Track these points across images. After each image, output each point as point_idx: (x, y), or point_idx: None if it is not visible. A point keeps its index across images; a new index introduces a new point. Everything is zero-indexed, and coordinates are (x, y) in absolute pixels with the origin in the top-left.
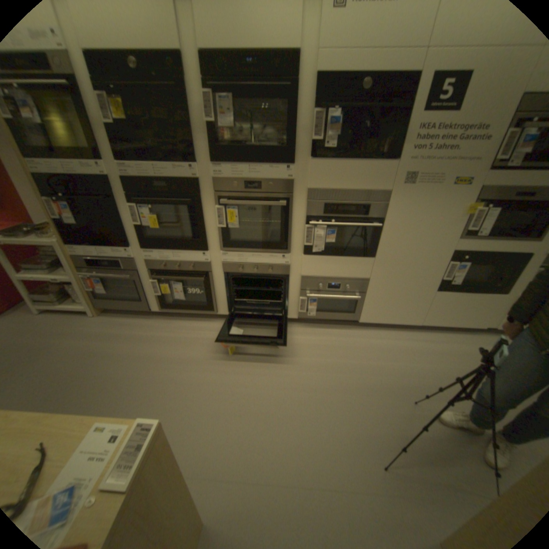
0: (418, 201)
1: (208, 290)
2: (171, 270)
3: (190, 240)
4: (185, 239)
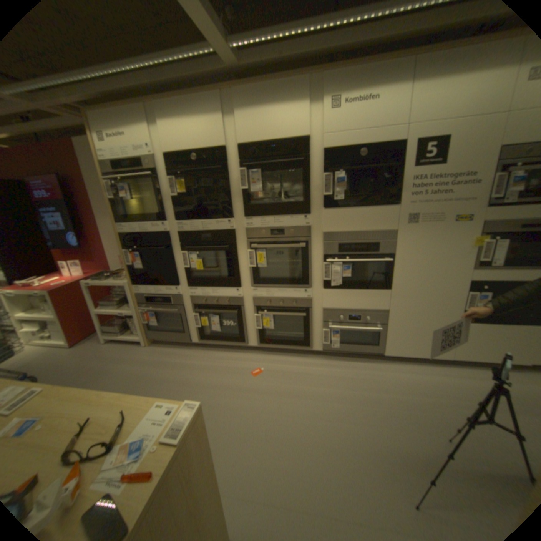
0: (424, 238)
1: (240, 322)
2: (210, 305)
3: (227, 278)
4: (223, 278)
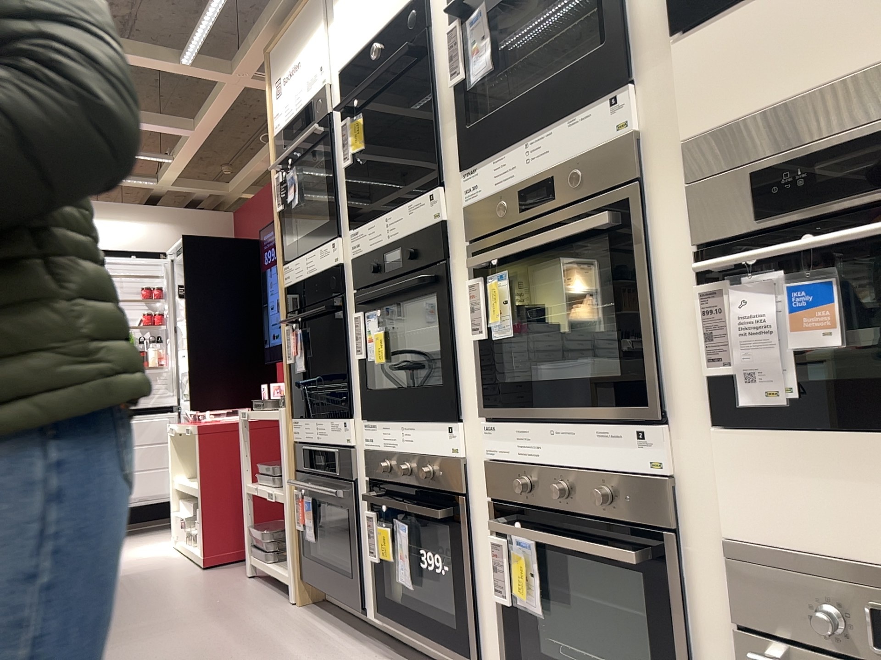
0: None
1: (461, 561)
2: (398, 481)
3: (432, 387)
4: (431, 390)
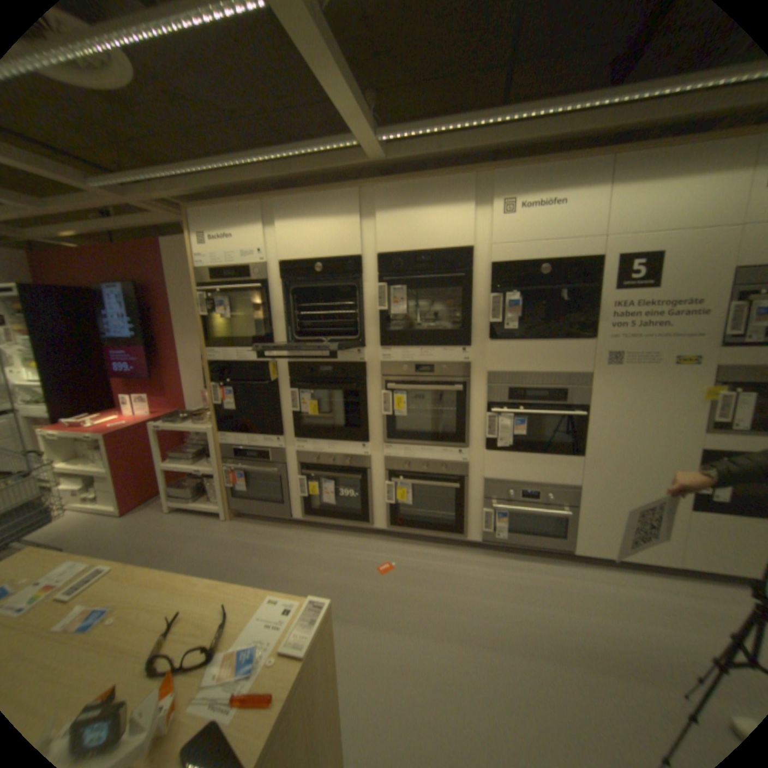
0: (632, 385)
1: (365, 493)
2: (324, 465)
3: (350, 429)
4: (345, 428)
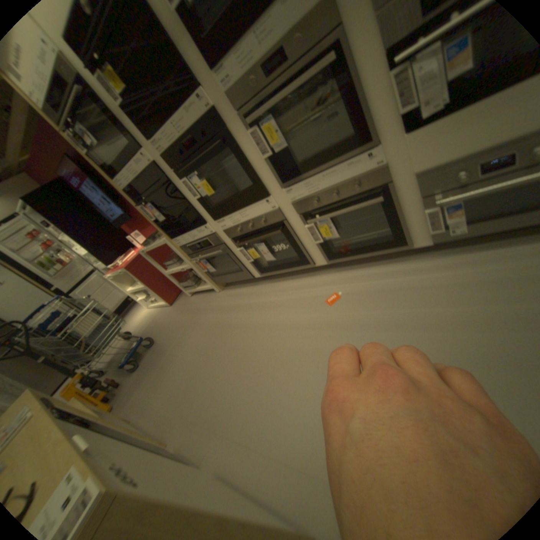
0: None
1: (293, 239)
2: (248, 231)
3: (247, 188)
4: (243, 190)
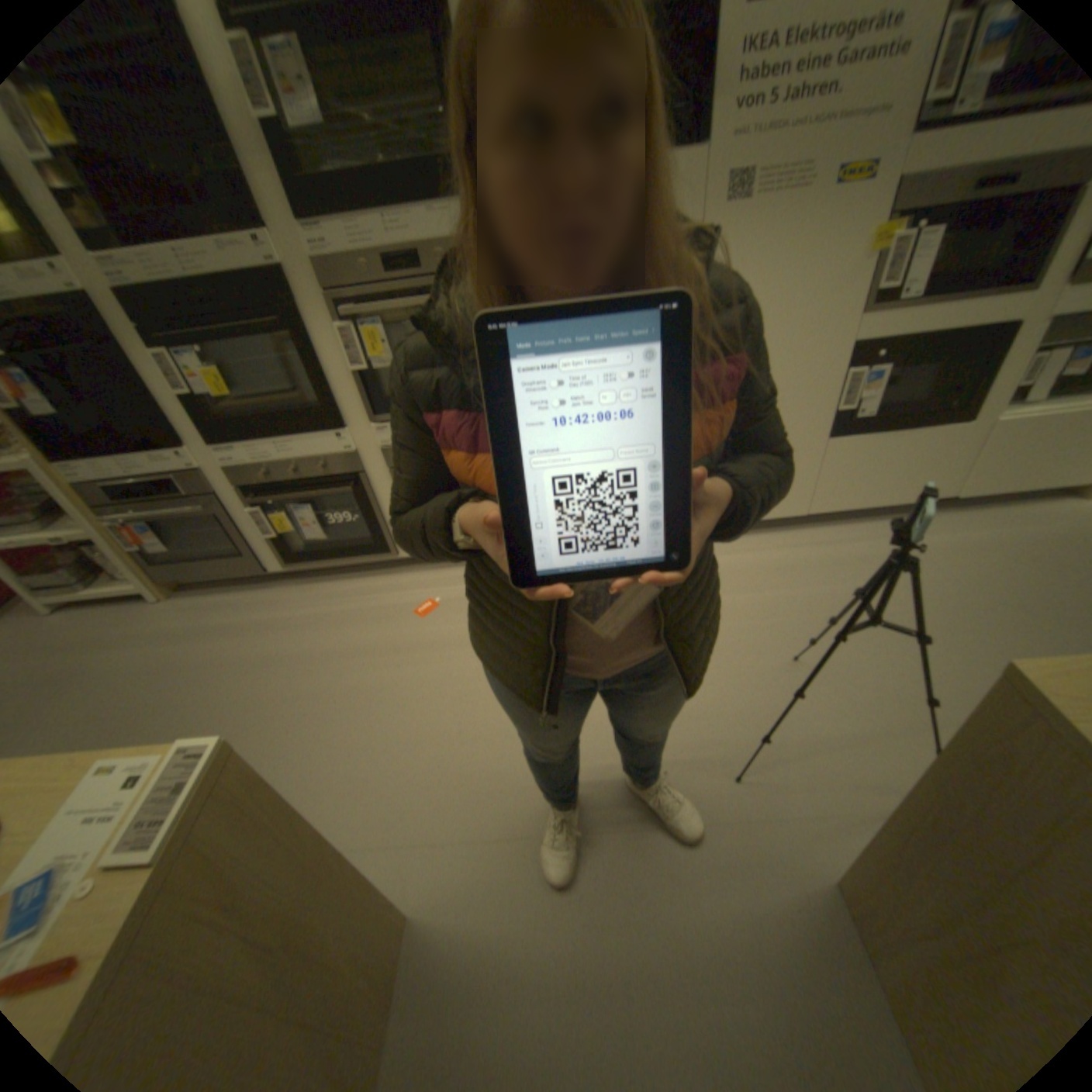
0: (764, 241)
1: (368, 511)
2: (282, 483)
3: (303, 410)
4: (293, 411)
